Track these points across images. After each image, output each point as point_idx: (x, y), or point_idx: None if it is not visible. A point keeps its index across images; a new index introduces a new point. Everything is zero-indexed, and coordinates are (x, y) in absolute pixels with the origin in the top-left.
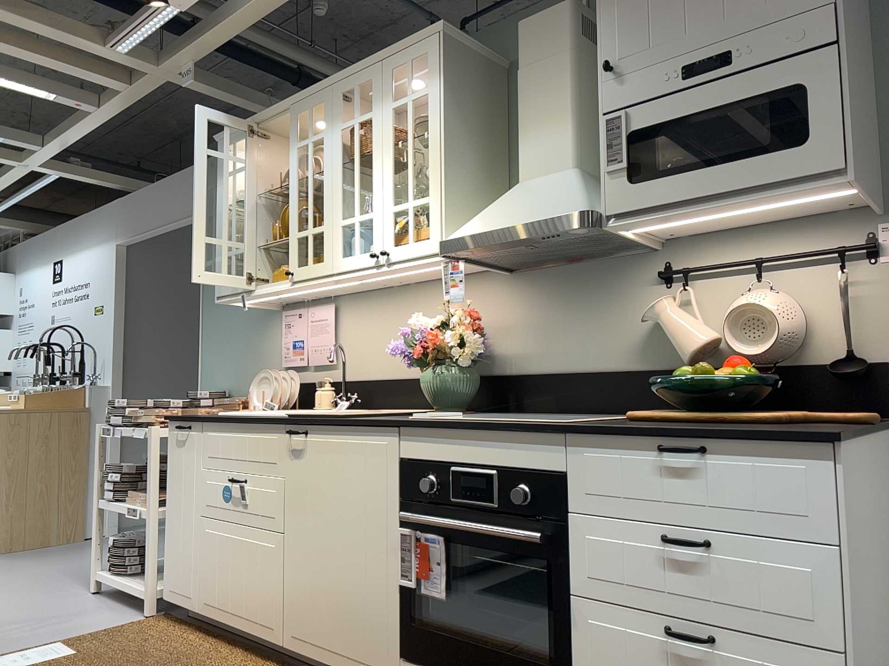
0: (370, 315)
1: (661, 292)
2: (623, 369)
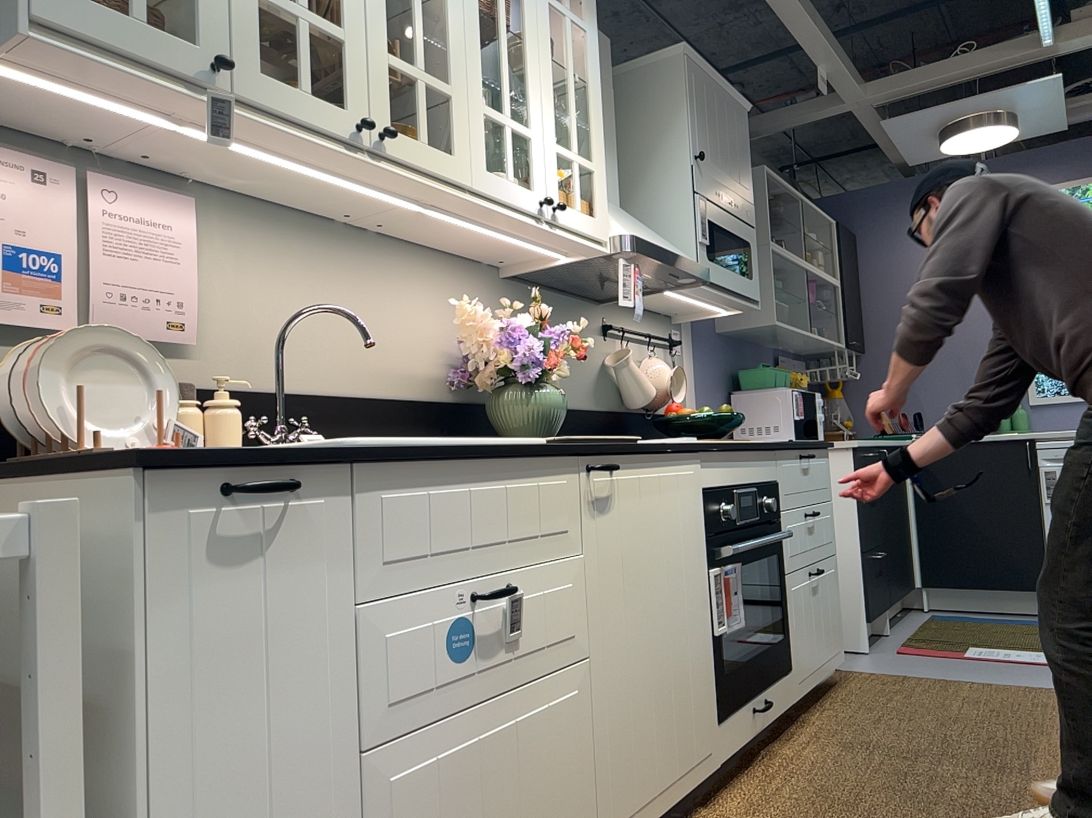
0: (285, 260)
1: (604, 343)
2: (589, 408)
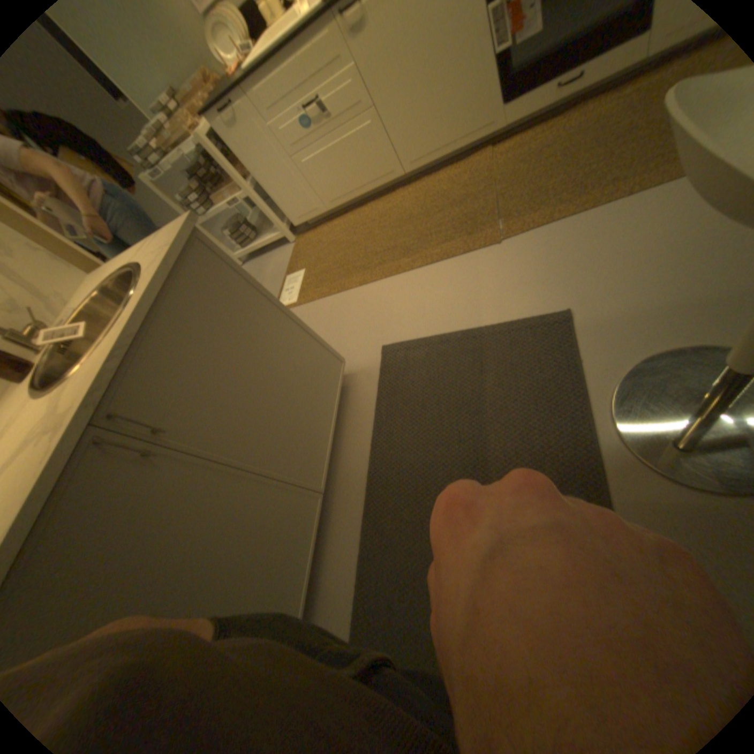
0: None
1: None
2: None
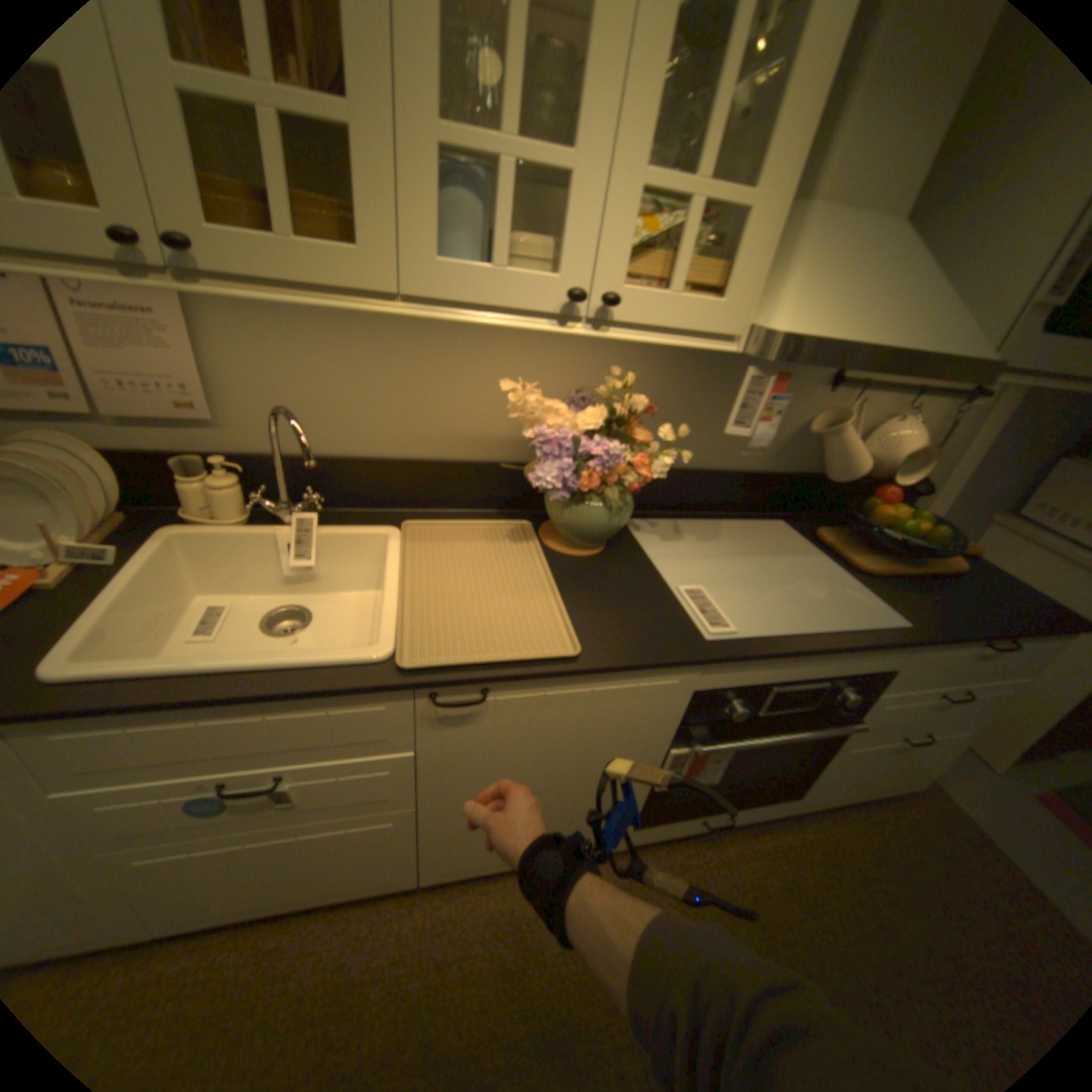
0: (315, 326)
1: (825, 396)
2: (756, 470)
